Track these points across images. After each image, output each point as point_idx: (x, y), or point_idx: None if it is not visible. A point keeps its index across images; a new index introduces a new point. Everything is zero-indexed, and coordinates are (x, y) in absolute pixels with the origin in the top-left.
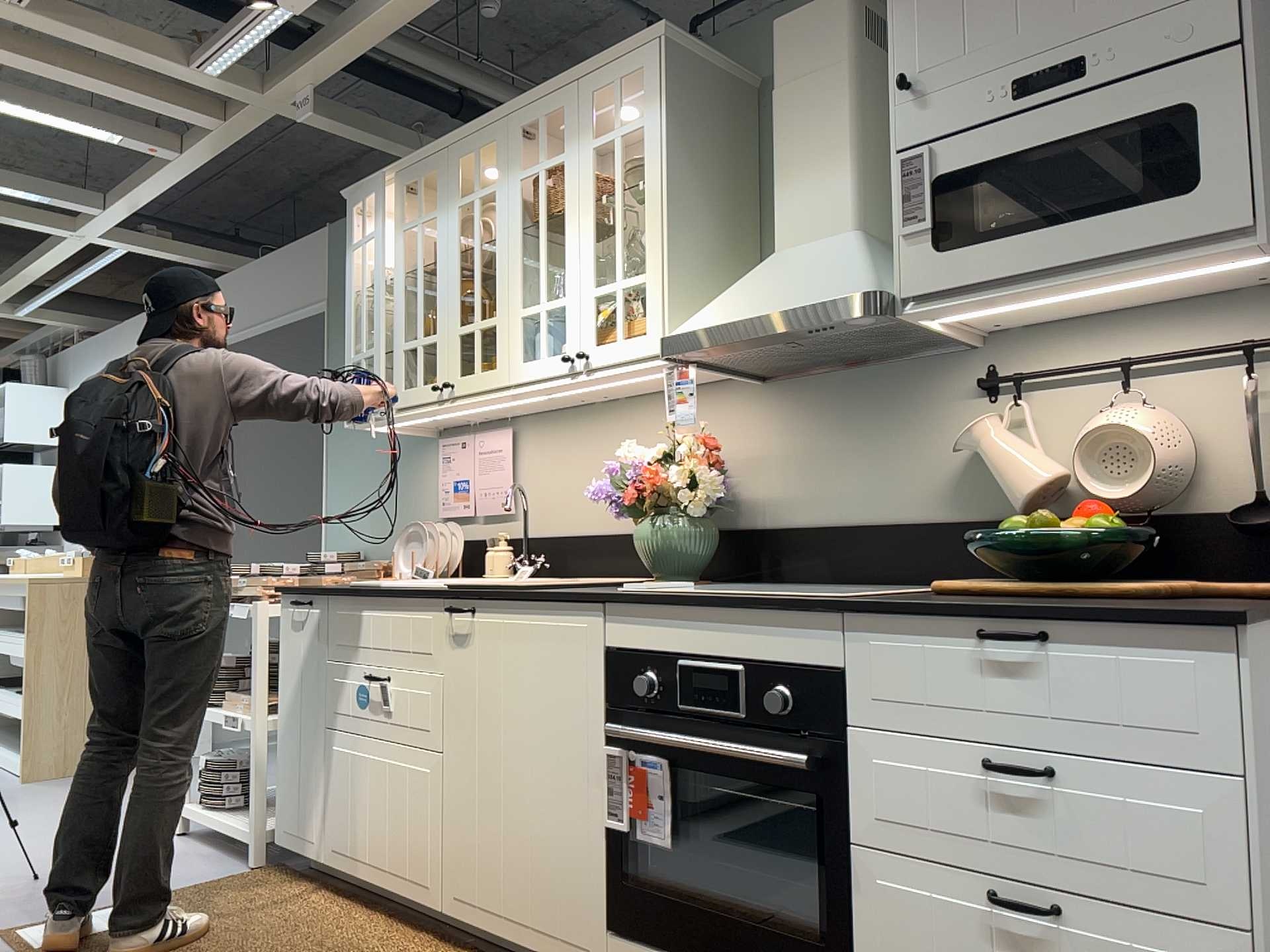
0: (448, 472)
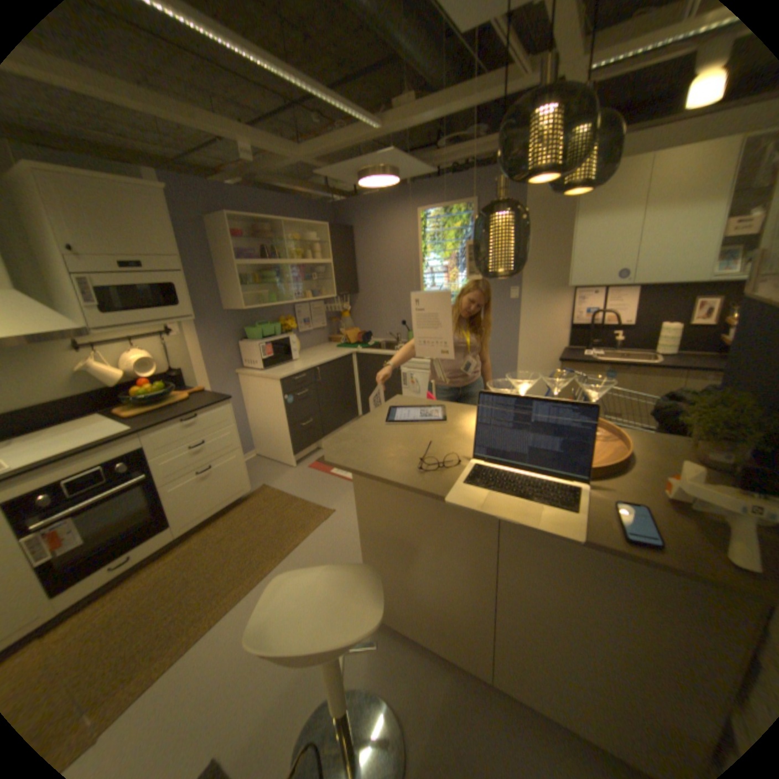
0: None
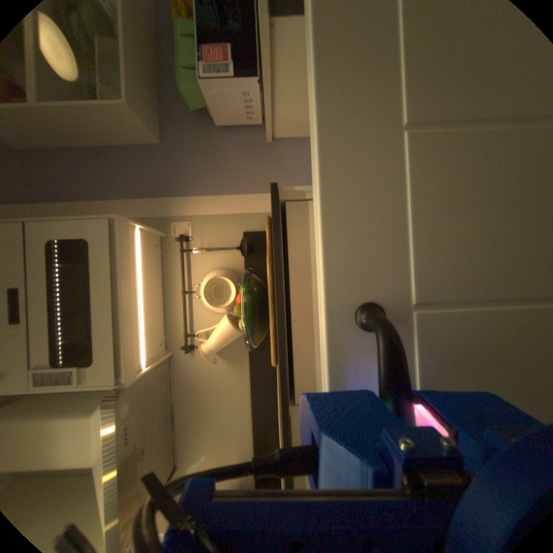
0: None
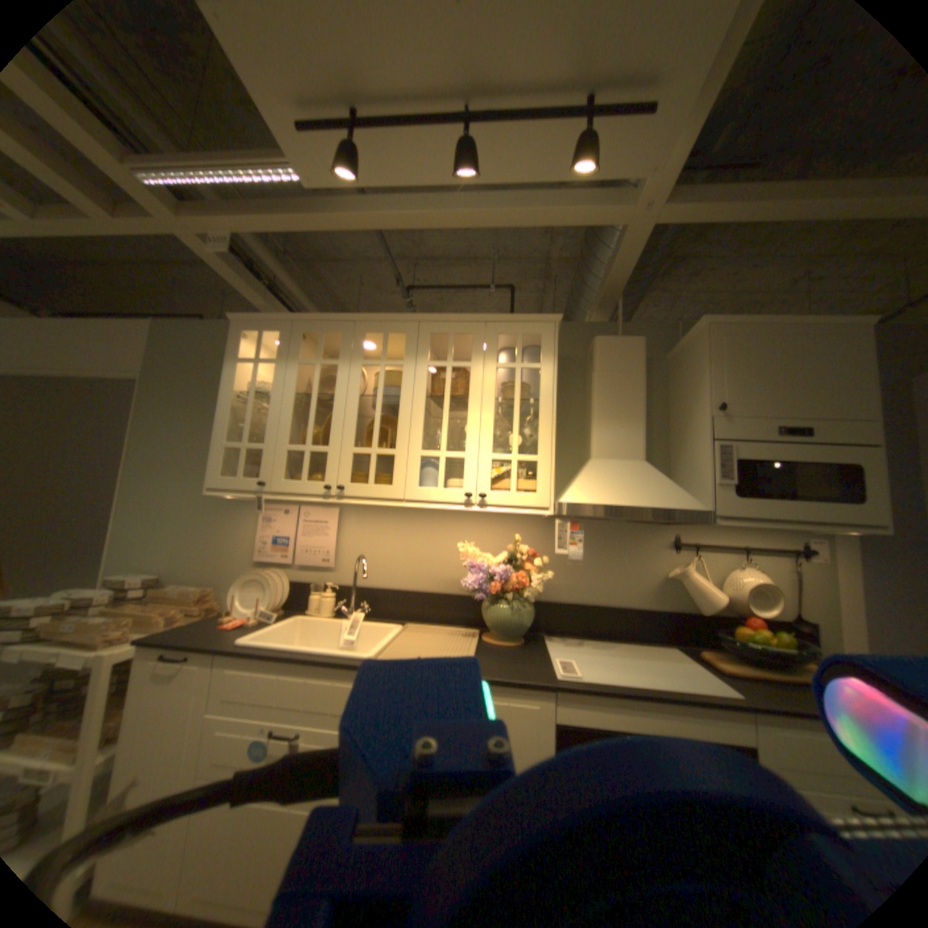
0: (270, 529)
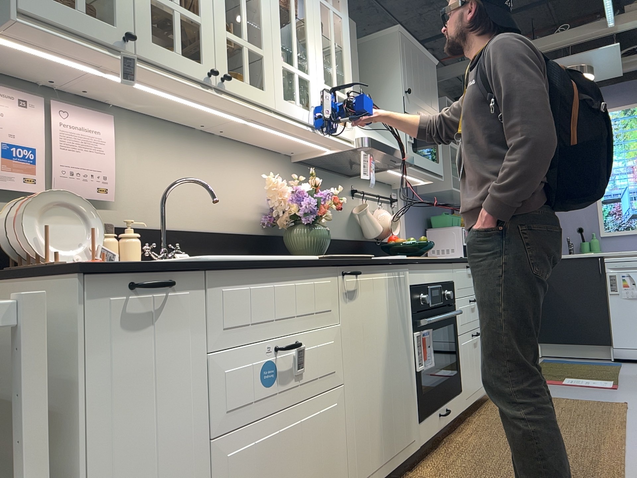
0: None
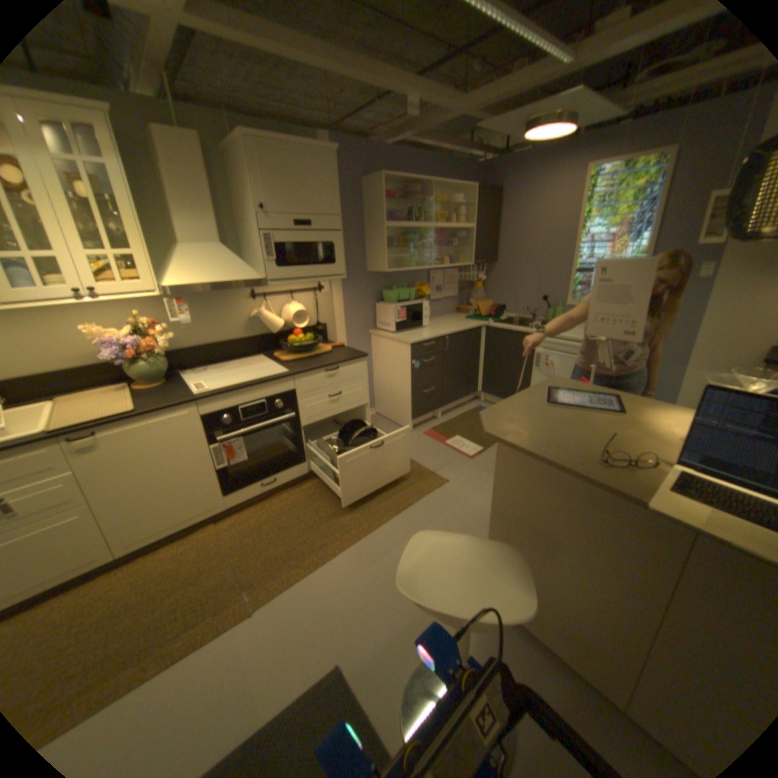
0: None
